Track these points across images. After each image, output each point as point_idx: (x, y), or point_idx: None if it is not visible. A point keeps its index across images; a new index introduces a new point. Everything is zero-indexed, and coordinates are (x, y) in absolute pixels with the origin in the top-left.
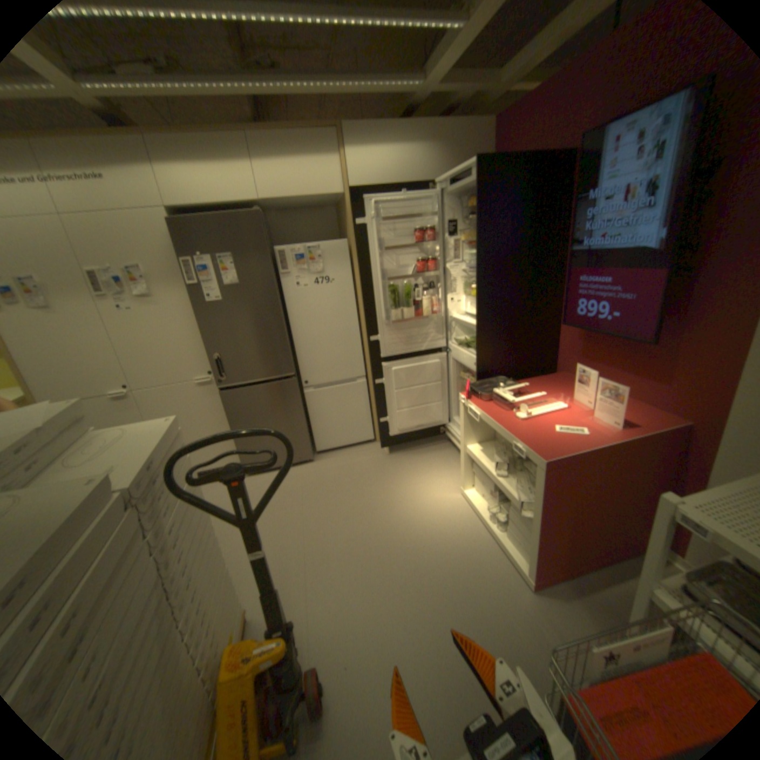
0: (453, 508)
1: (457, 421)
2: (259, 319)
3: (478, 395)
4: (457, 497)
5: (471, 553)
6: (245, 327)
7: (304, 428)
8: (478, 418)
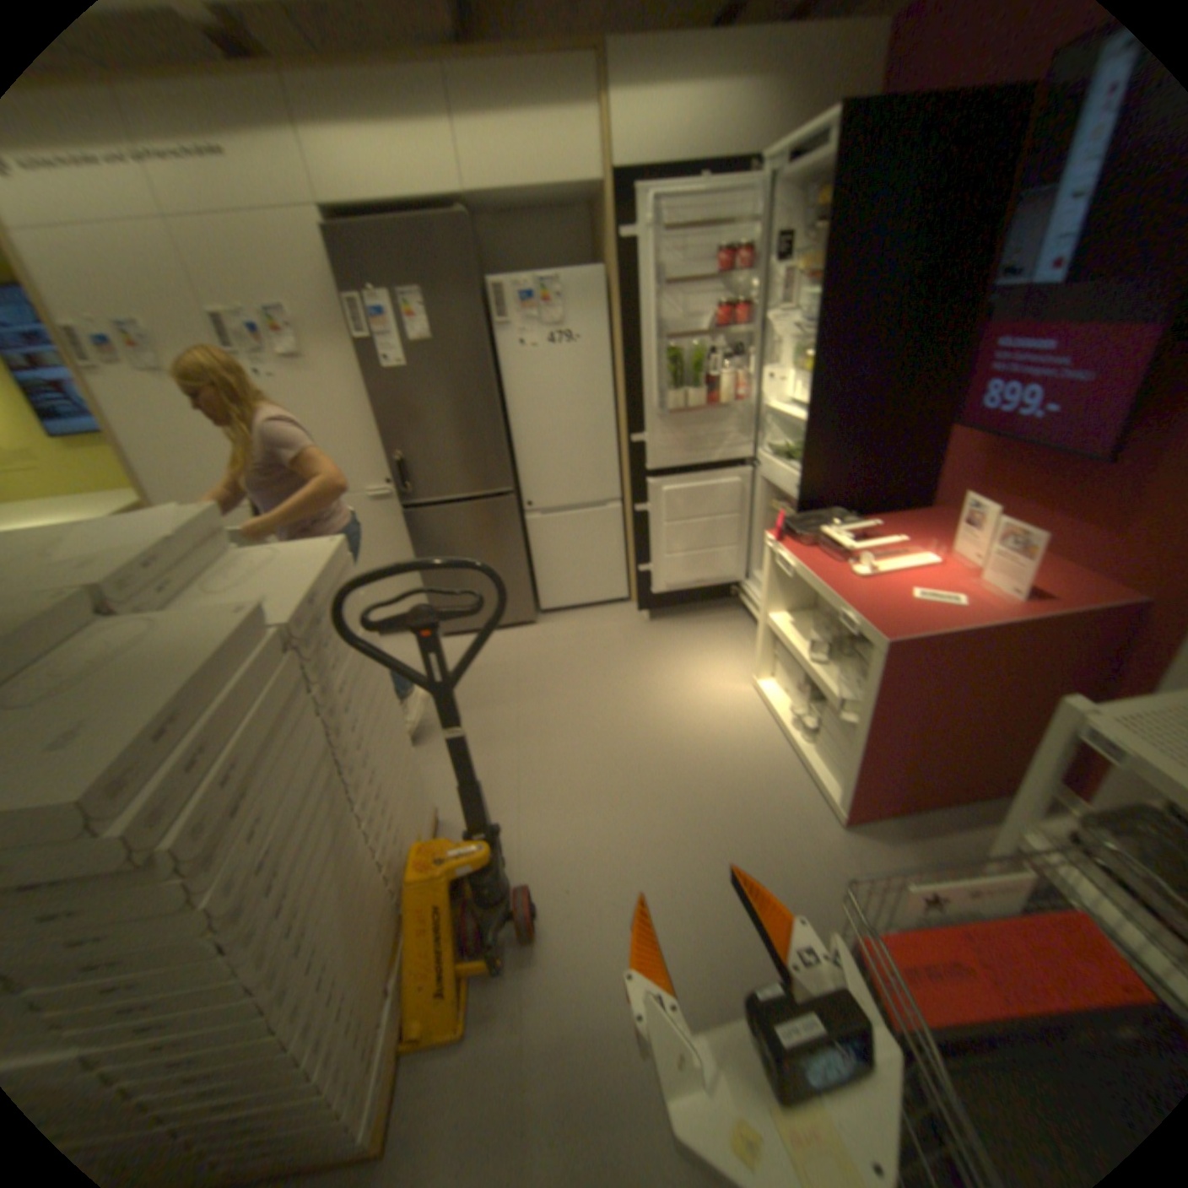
0: (738, 704)
1: (758, 576)
2: (458, 398)
3: (795, 535)
4: (745, 689)
5: (757, 766)
6: (437, 410)
7: (523, 572)
8: (791, 572)
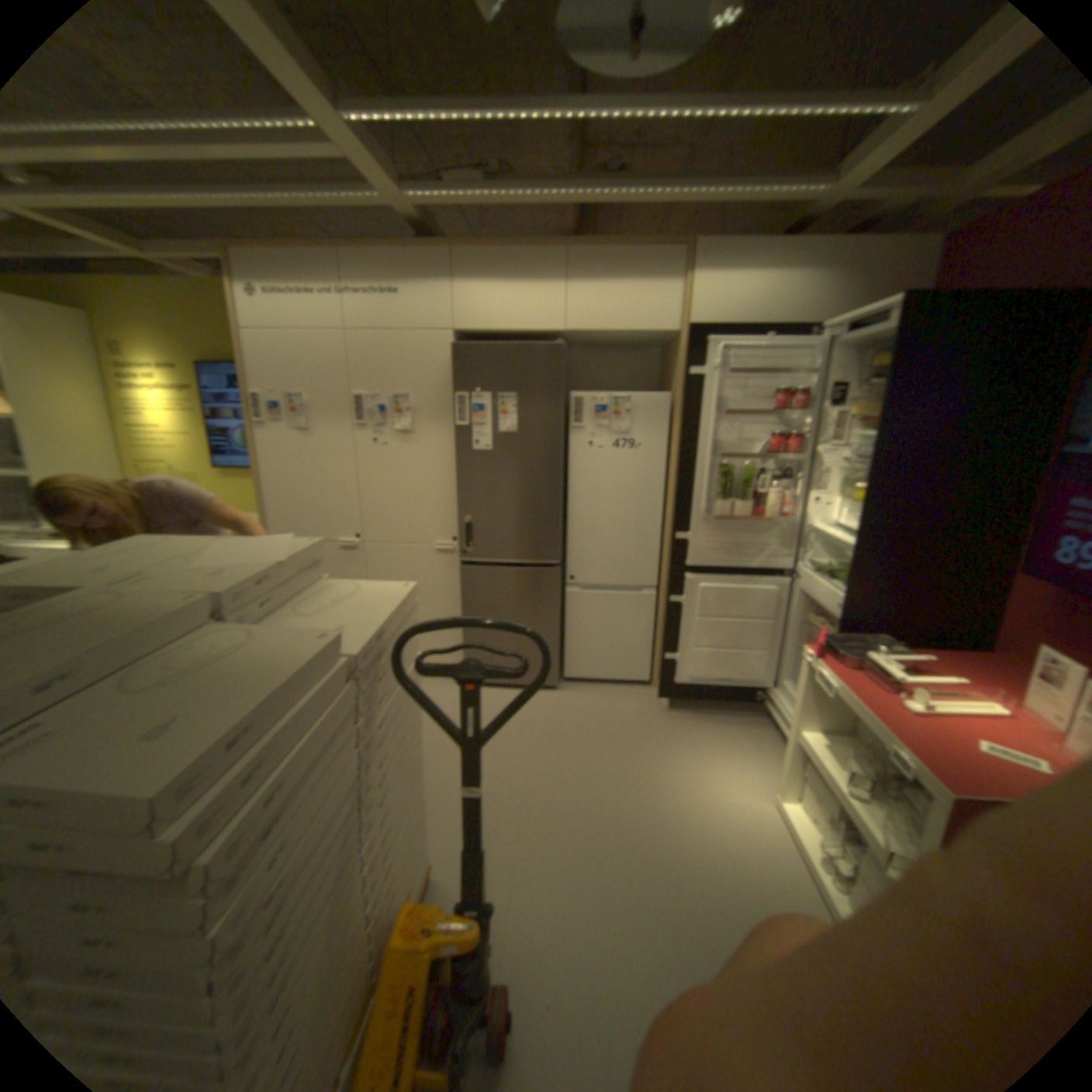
0: (760, 825)
1: (790, 688)
2: (532, 481)
3: (839, 655)
4: (769, 810)
5: (779, 908)
6: (513, 488)
7: (557, 639)
8: (832, 693)
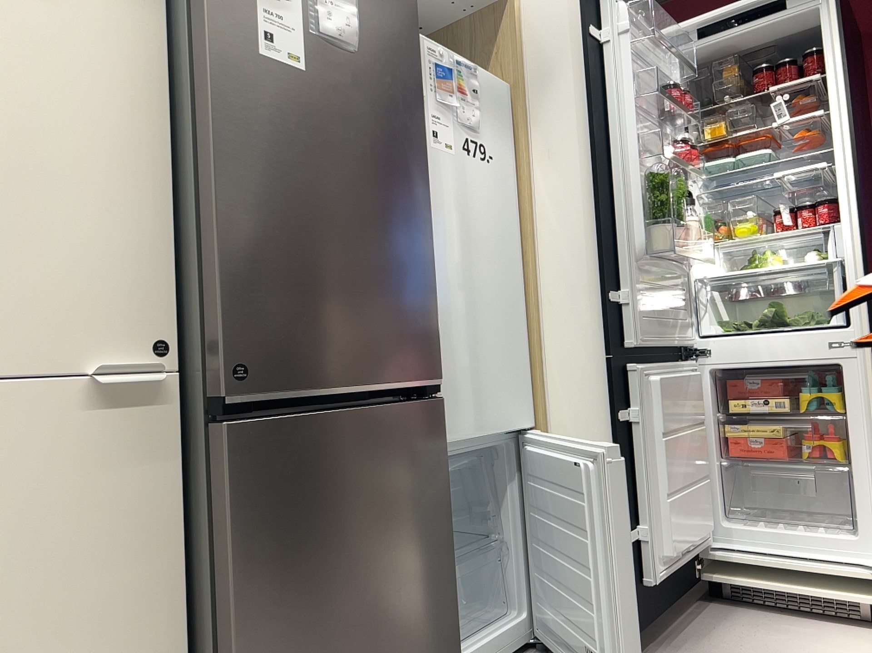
0: None
1: (736, 526)
2: (383, 175)
3: None
4: None
5: None
6: (347, 183)
7: (451, 596)
8: None
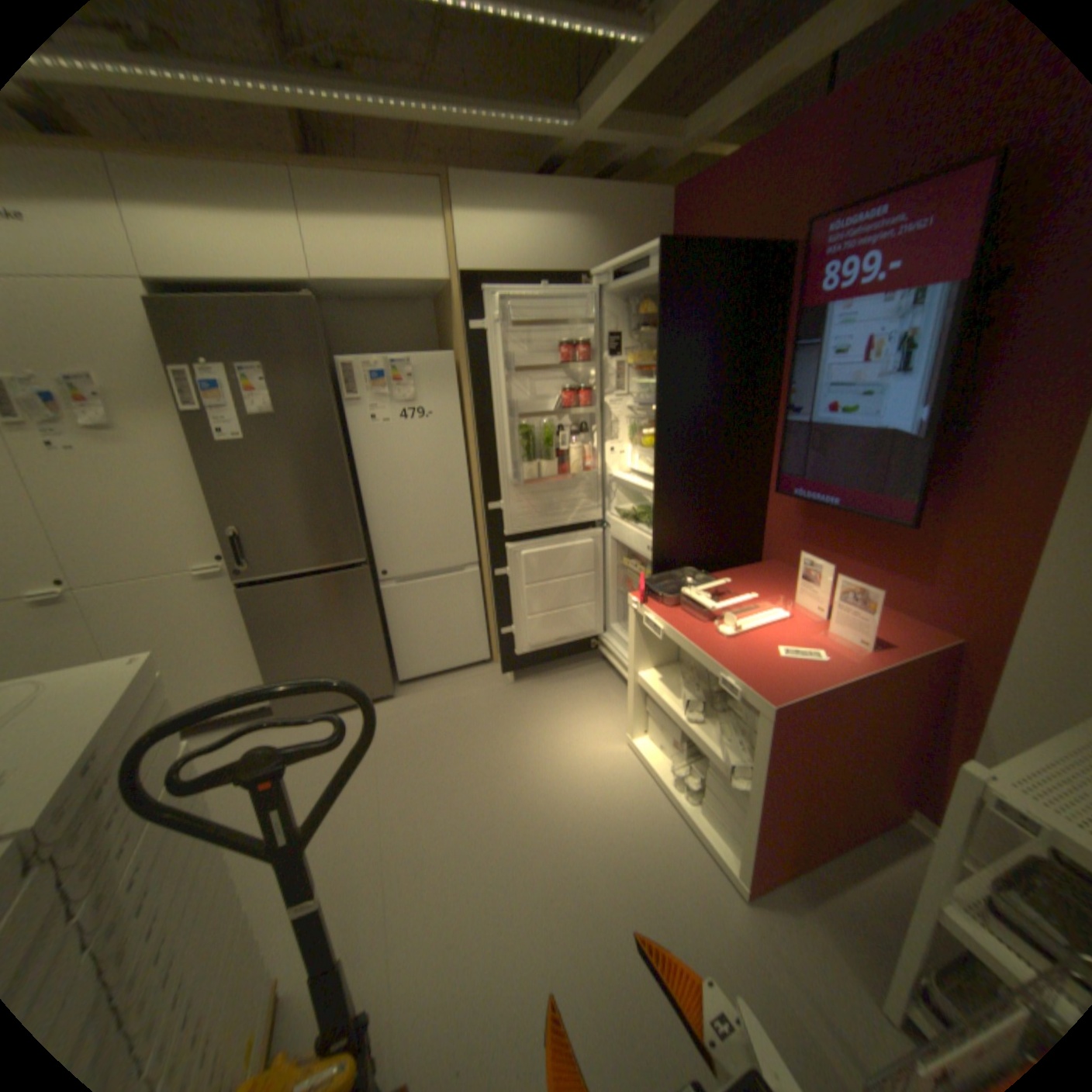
0: (617, 768)
1: (616, 629)
2: (307, 471)
3: (657, 596)
4: (621, 749)
5: (648, 842)
6: (282, 483)
7: (380, 645)
8: (656, 631)
